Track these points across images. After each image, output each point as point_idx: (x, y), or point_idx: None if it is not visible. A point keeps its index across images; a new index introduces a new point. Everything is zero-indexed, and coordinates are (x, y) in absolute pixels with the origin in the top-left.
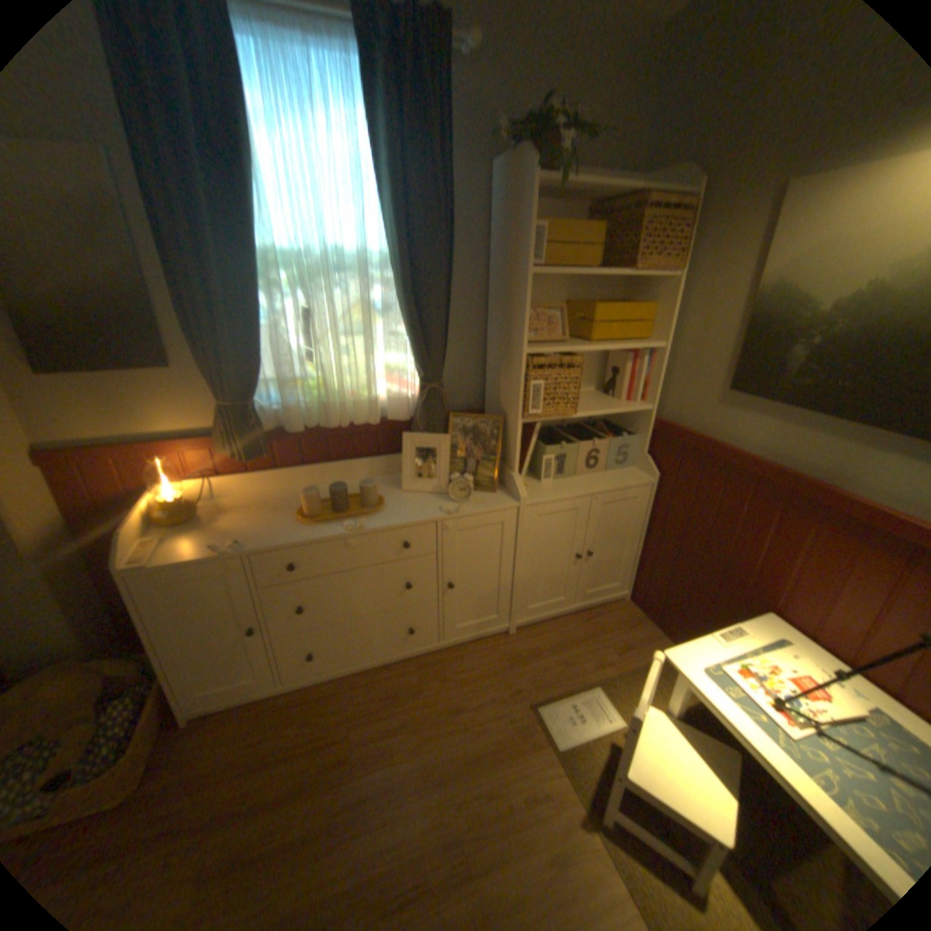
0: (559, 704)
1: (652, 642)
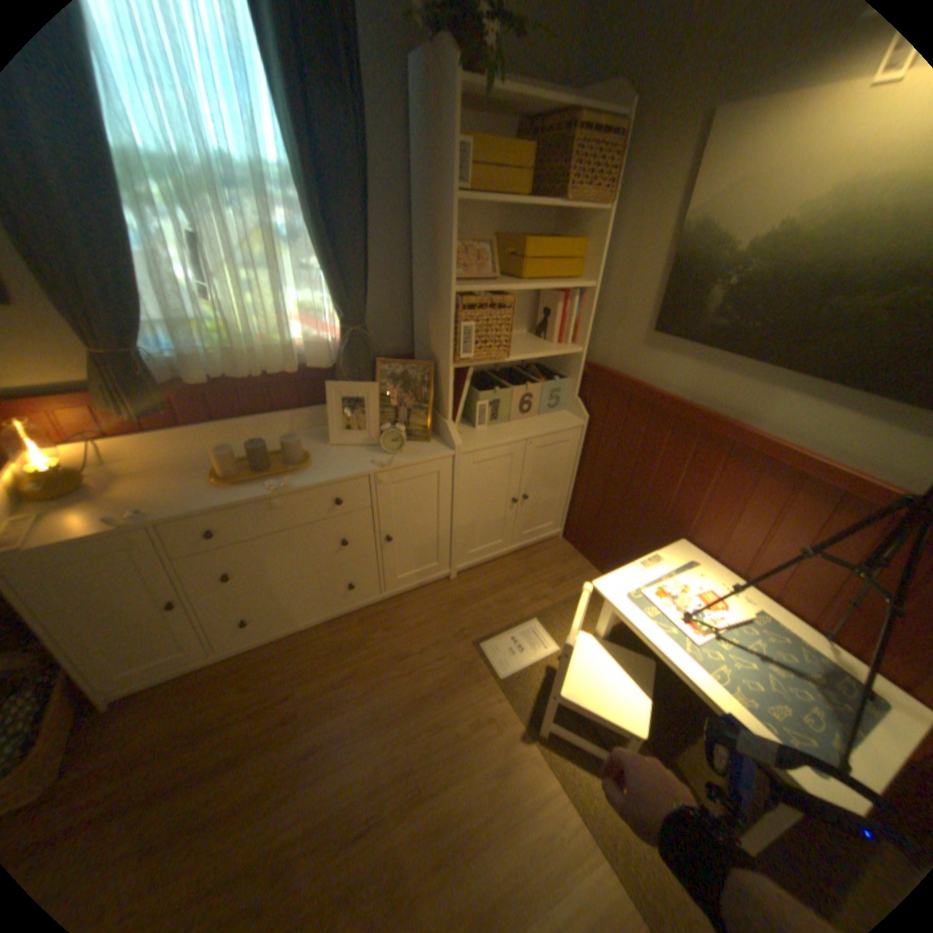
0: (499, 637)
1: (581, 573)
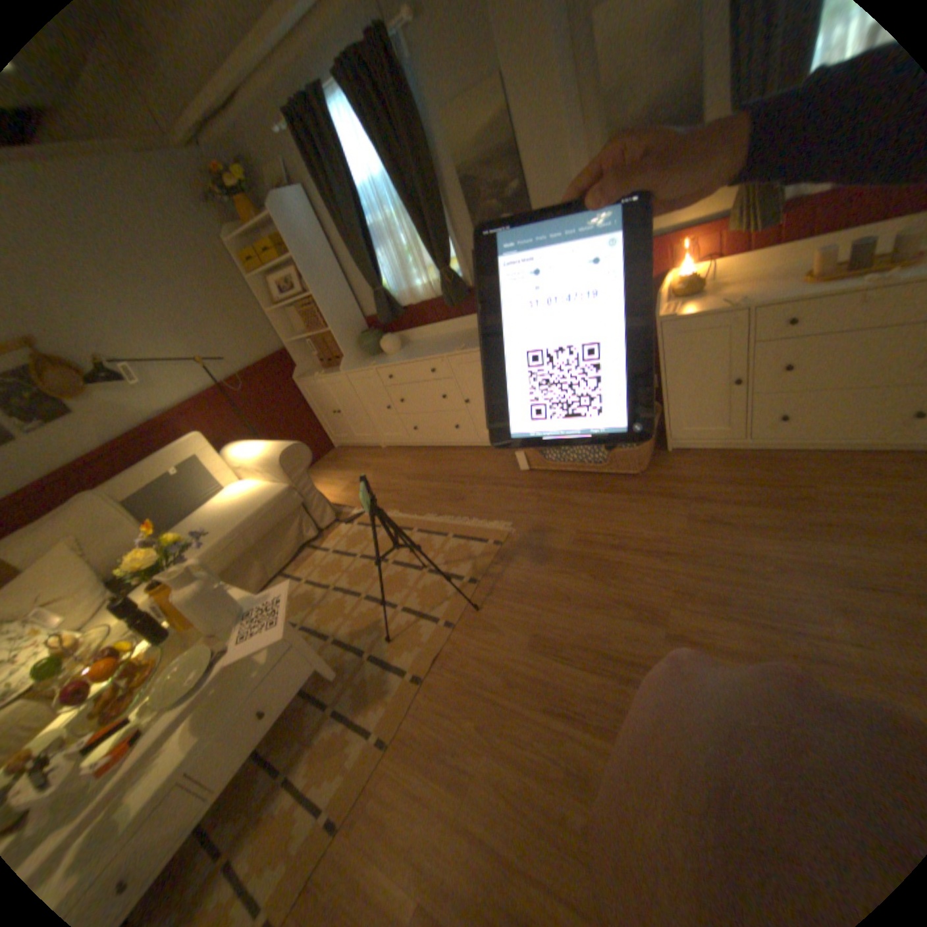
0: None
1: None
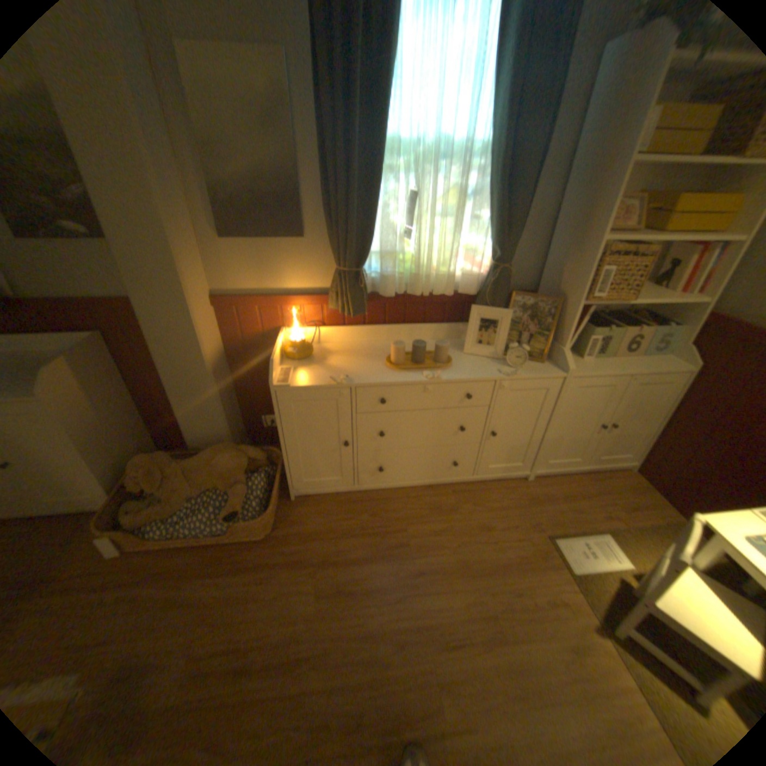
0: (573, 540)
1: (658, 509)
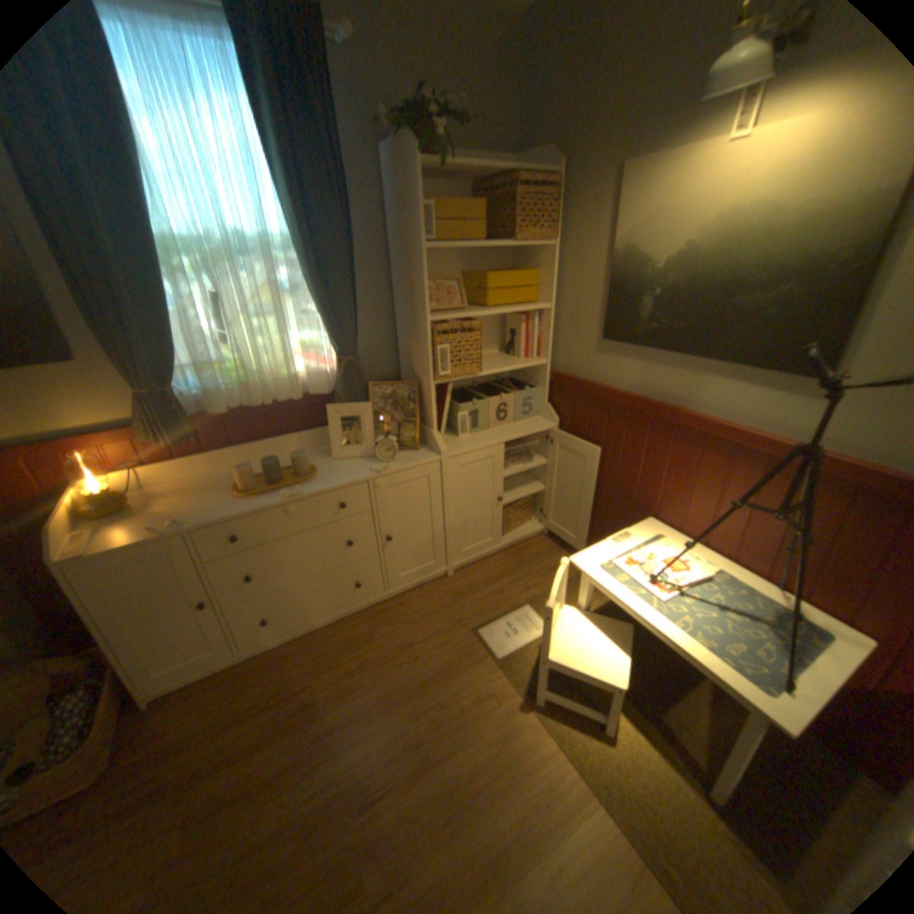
0: (495, 623)
1: None
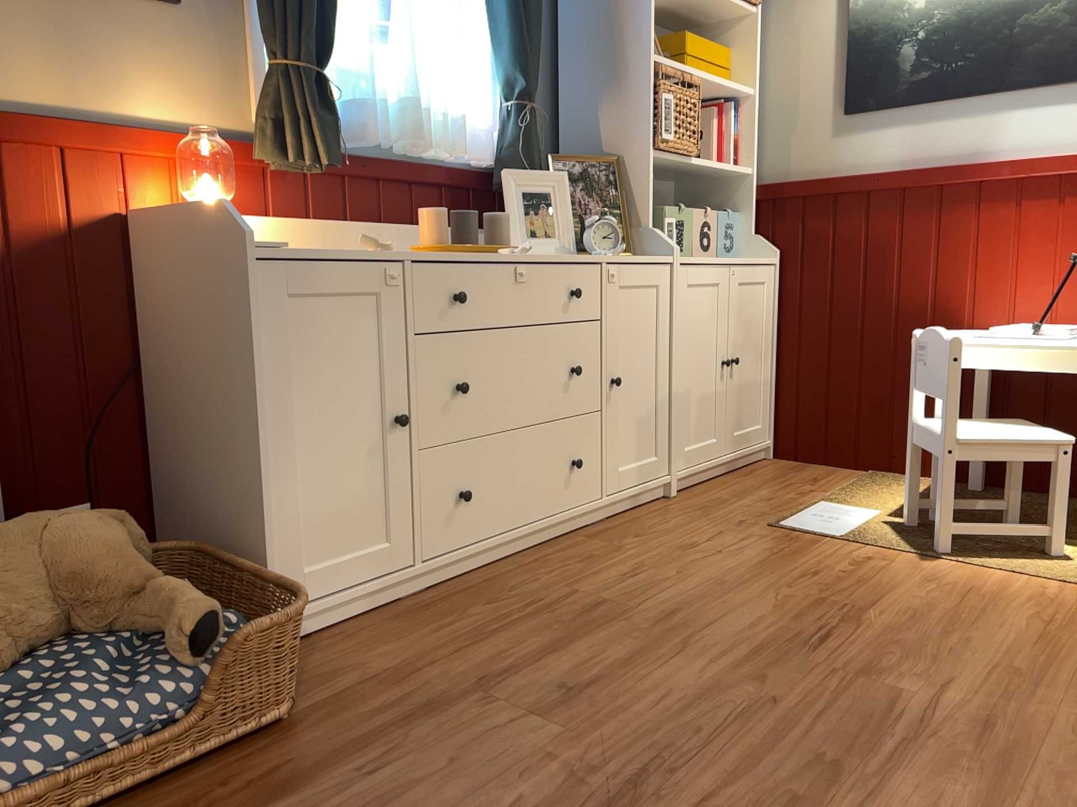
0: (796, 516)
1: (832, 473)
